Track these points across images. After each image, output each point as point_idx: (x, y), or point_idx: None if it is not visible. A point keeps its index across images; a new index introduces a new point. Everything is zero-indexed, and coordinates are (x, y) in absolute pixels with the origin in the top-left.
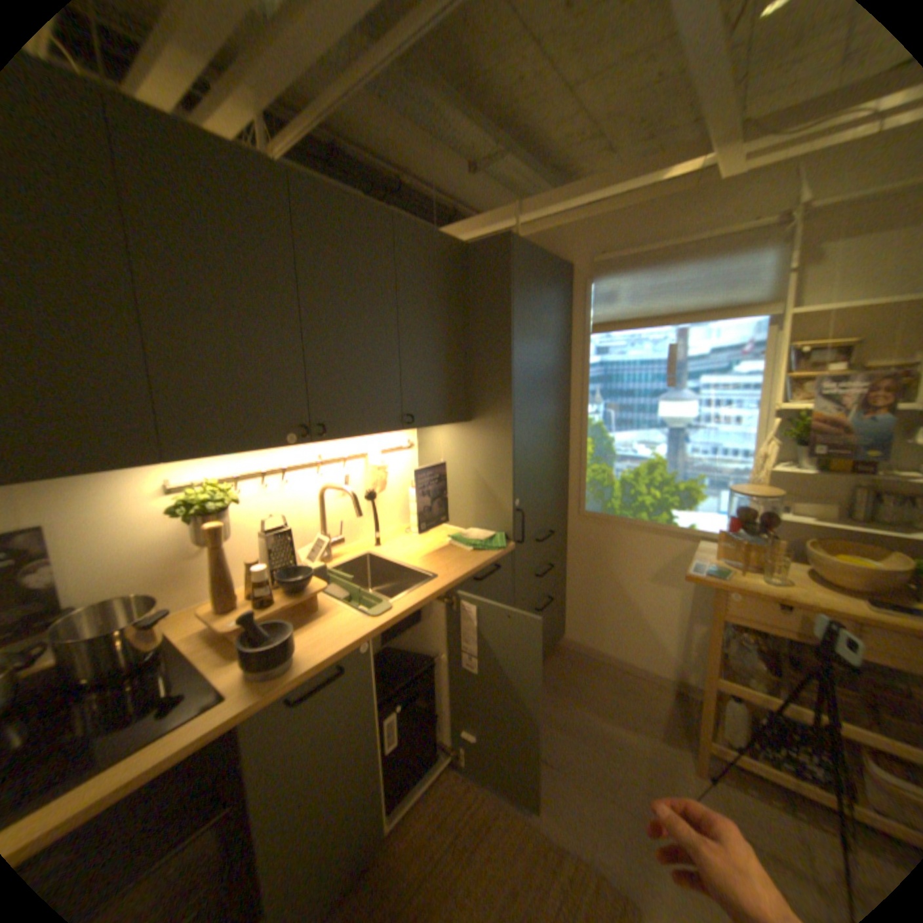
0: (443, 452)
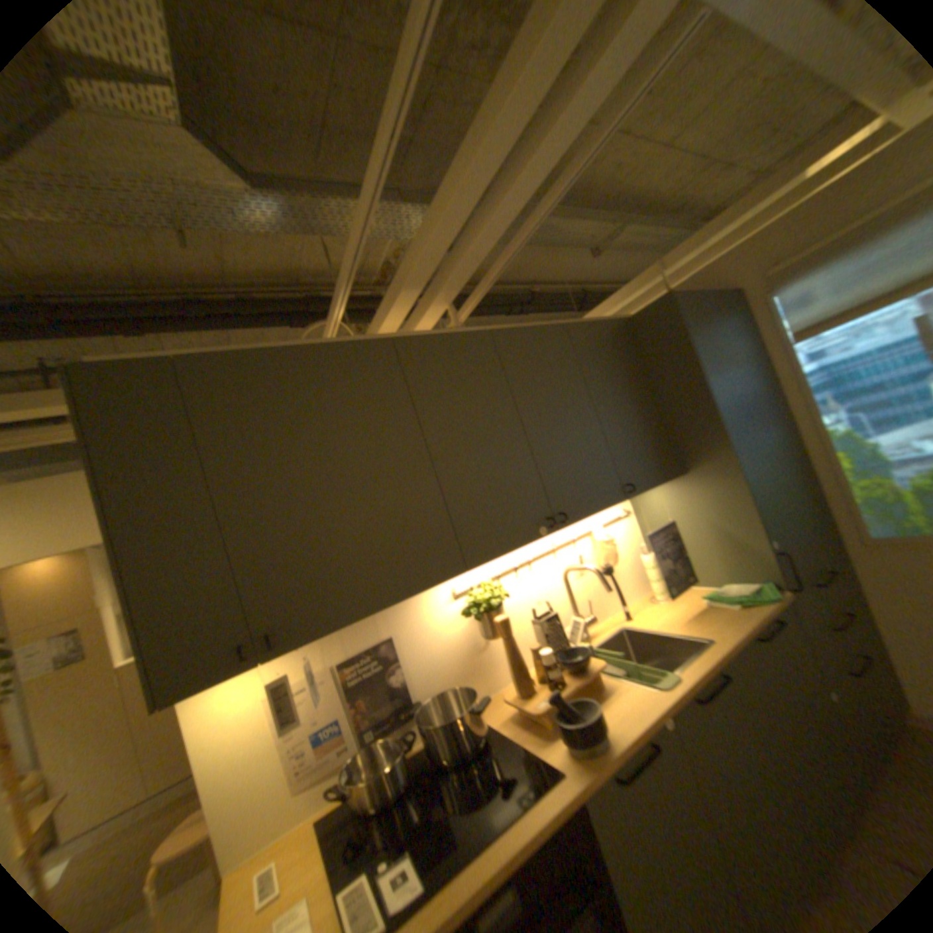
0: (665, 512)
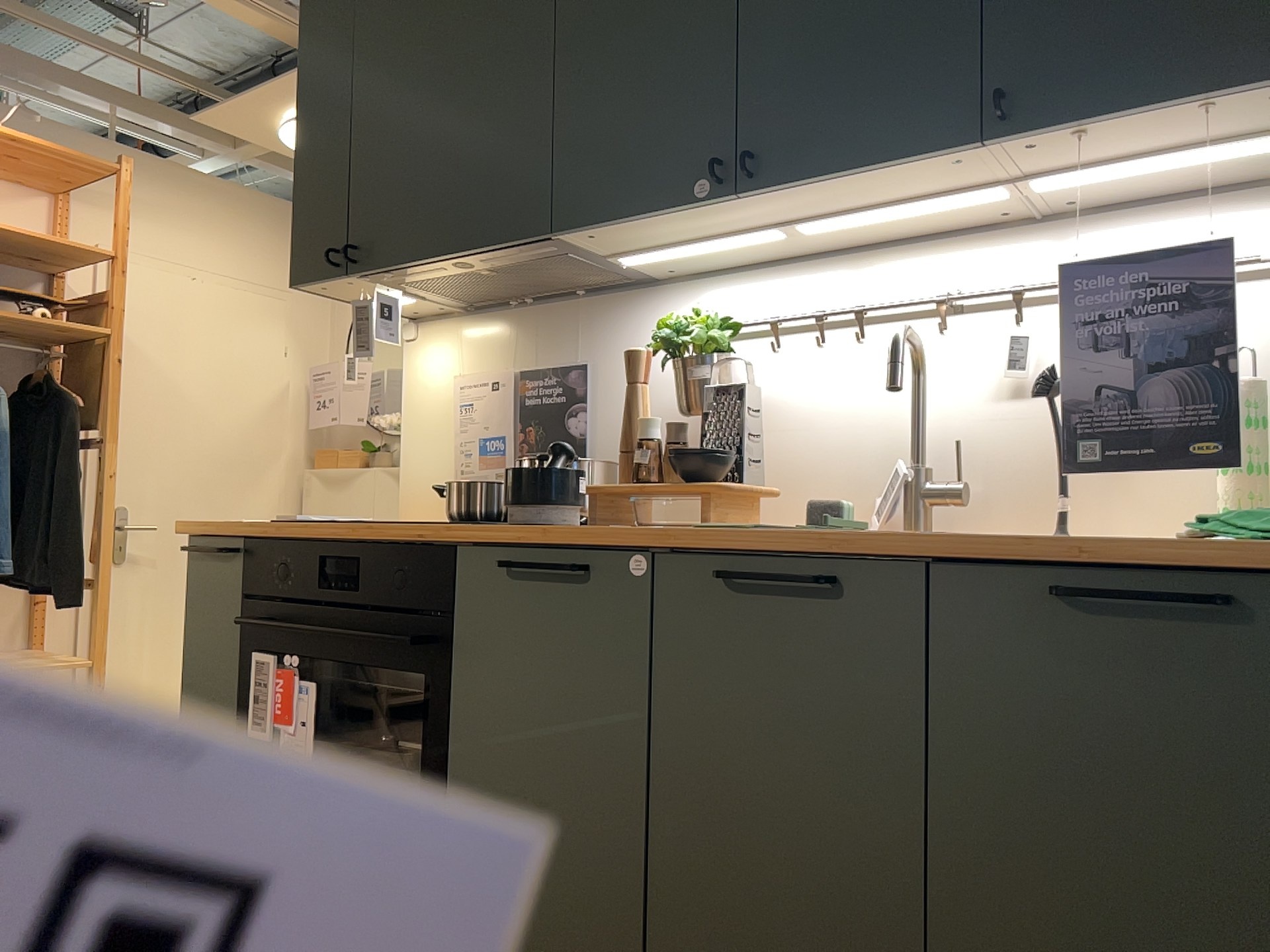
0: None
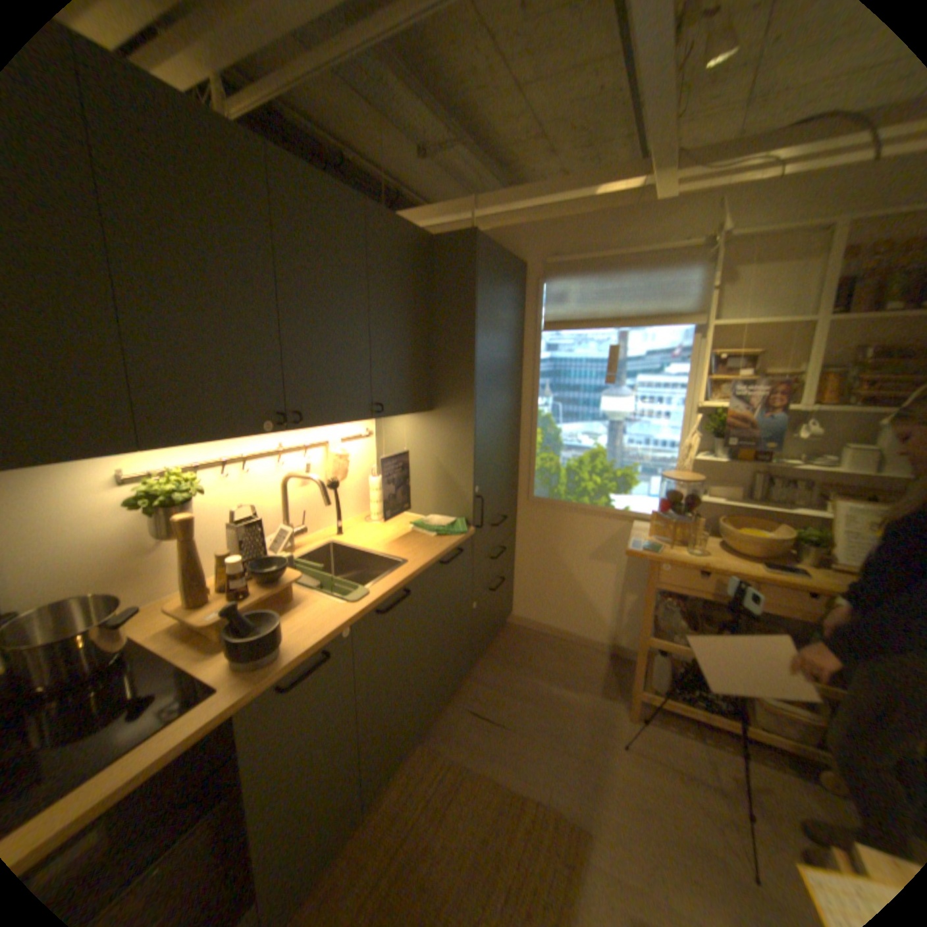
0: (404, 441)
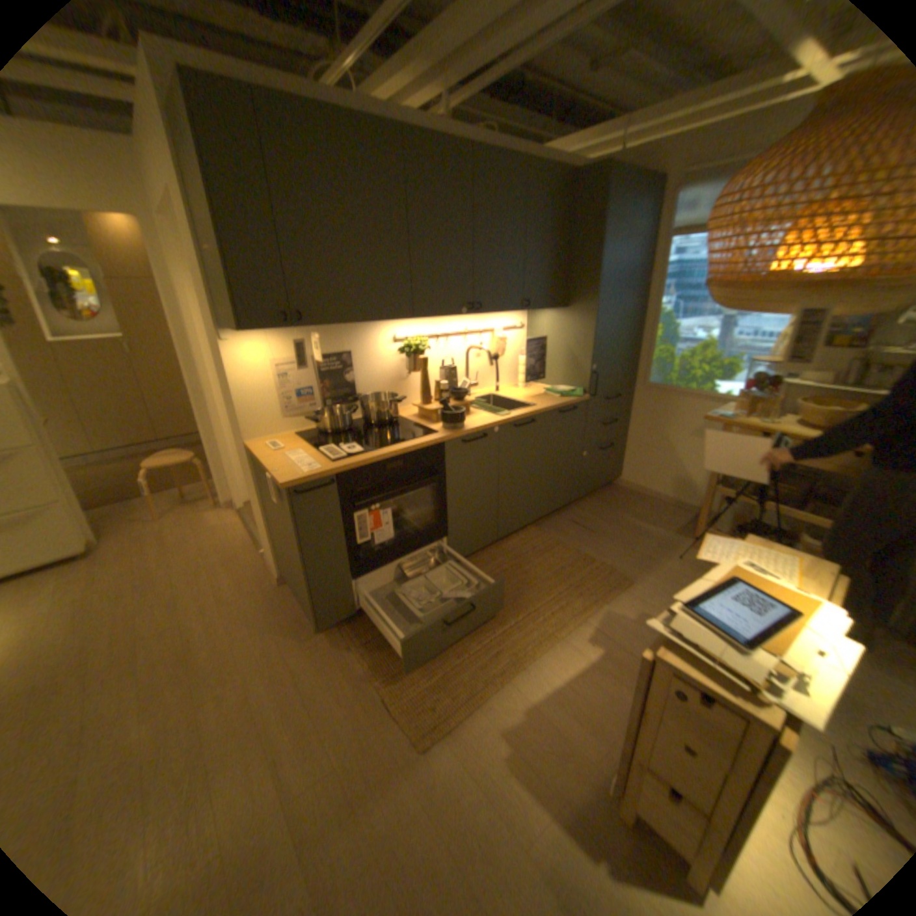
0: (544, 332)
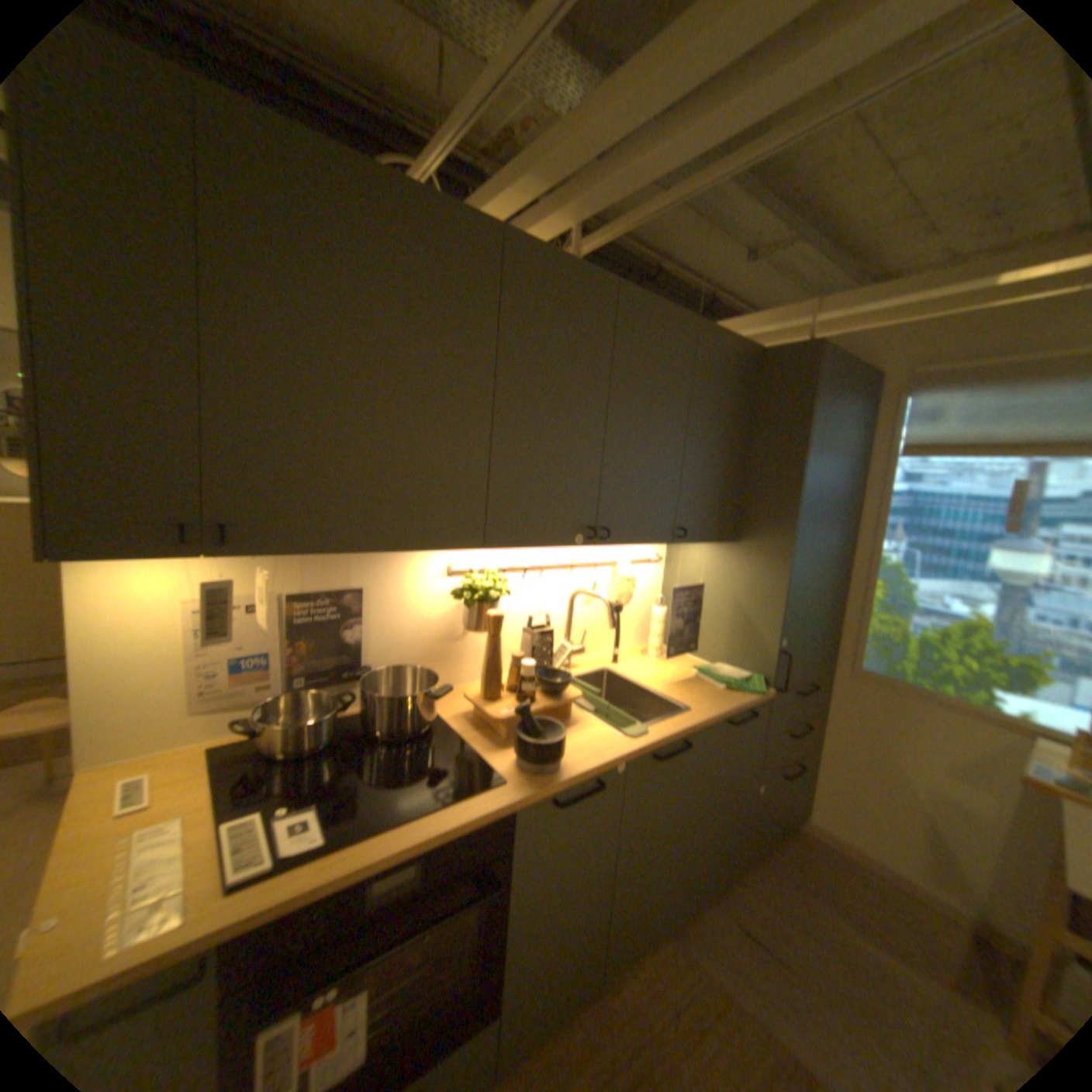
0: (697, 572)
